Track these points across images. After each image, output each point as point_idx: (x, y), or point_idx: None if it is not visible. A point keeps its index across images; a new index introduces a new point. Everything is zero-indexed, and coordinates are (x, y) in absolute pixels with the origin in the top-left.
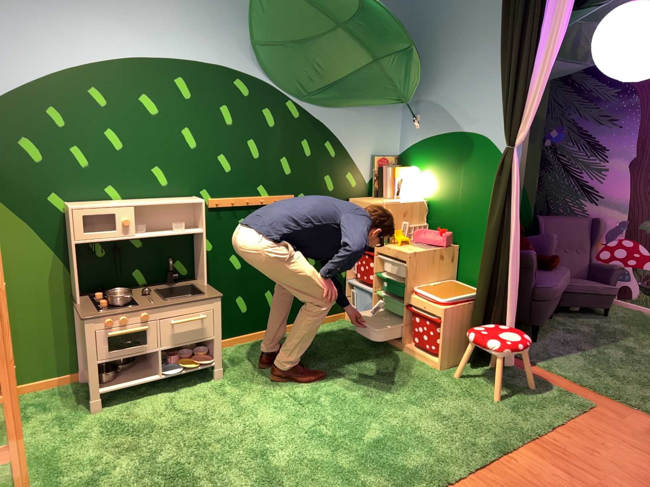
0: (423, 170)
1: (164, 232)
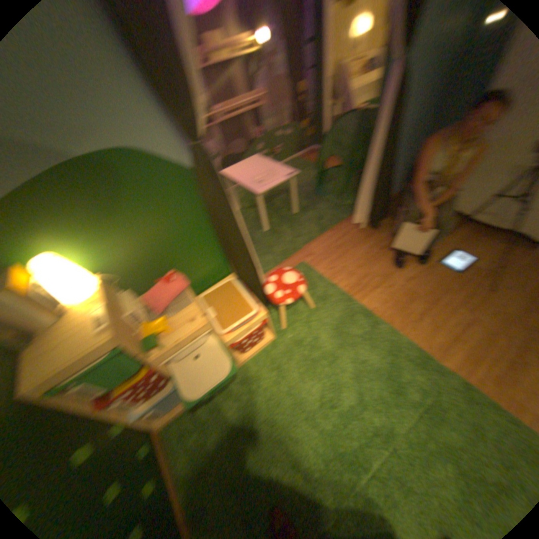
0: (48, 247)
1: None
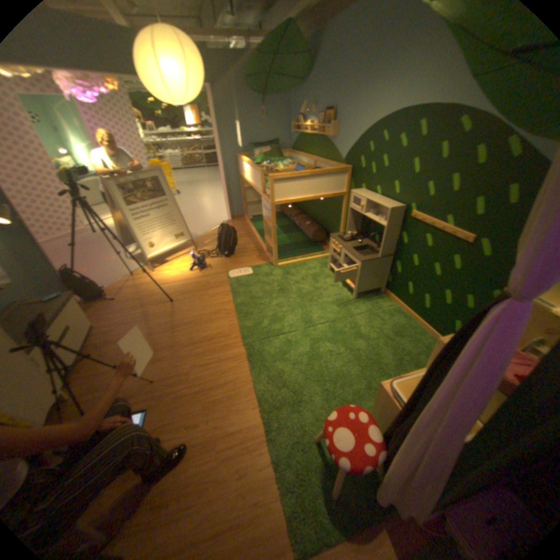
0: None
1: (377, 218)
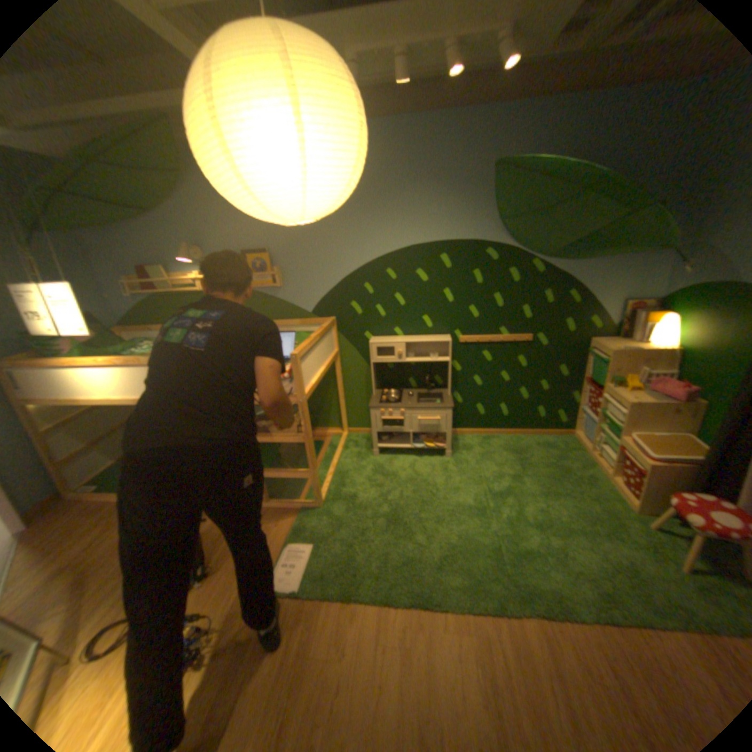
0: (685, 318)
1: (424, 359)
